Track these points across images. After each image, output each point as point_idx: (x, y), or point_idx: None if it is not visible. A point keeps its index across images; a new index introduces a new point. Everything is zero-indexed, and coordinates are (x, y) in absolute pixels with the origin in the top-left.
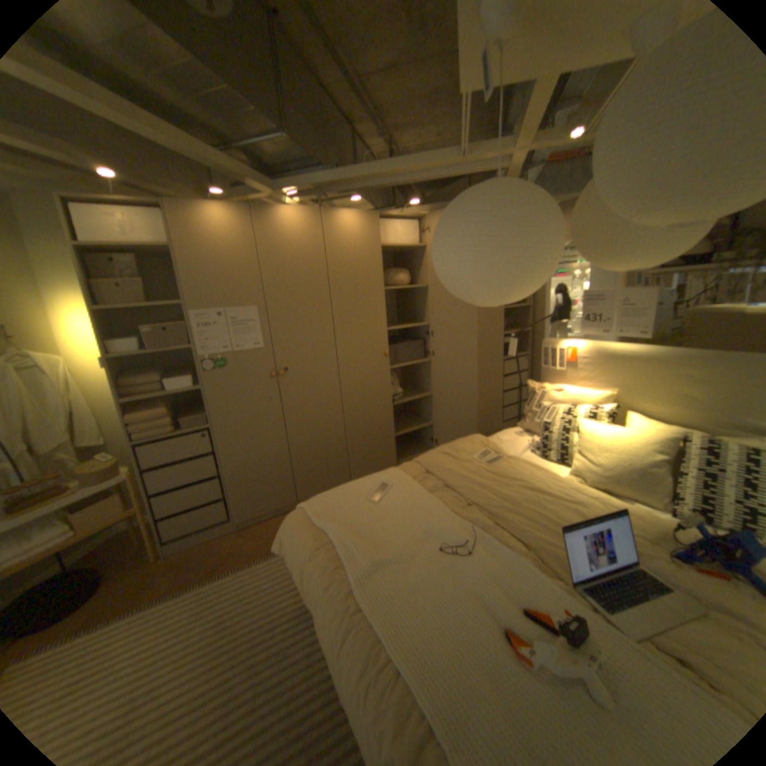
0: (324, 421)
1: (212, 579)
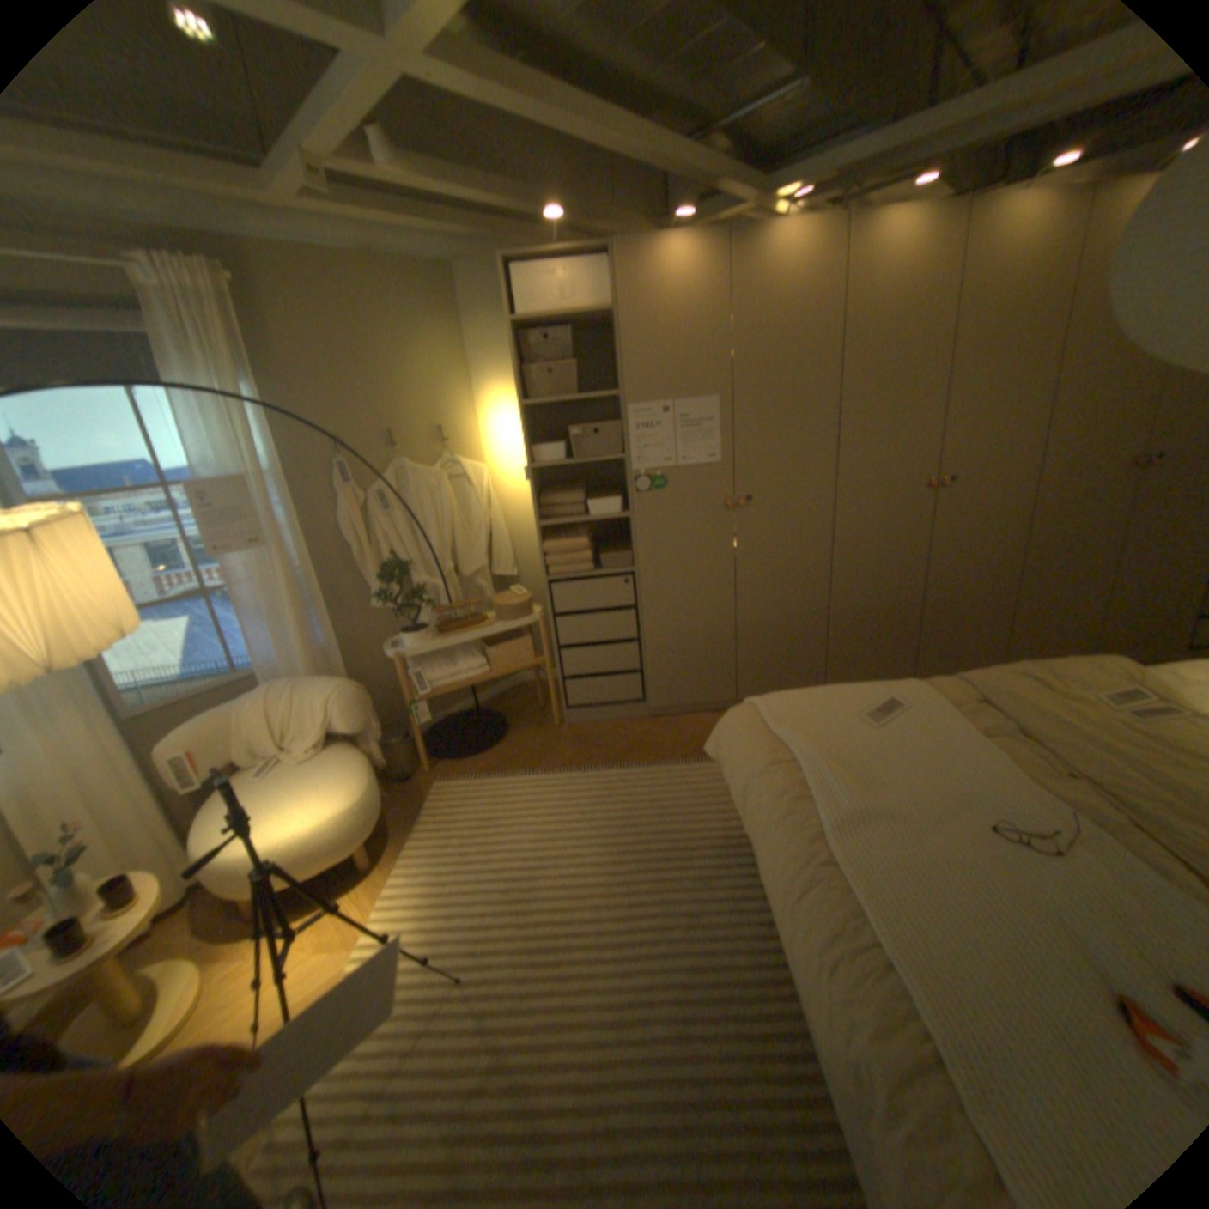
0: (796, 586)
1: (620, 765)
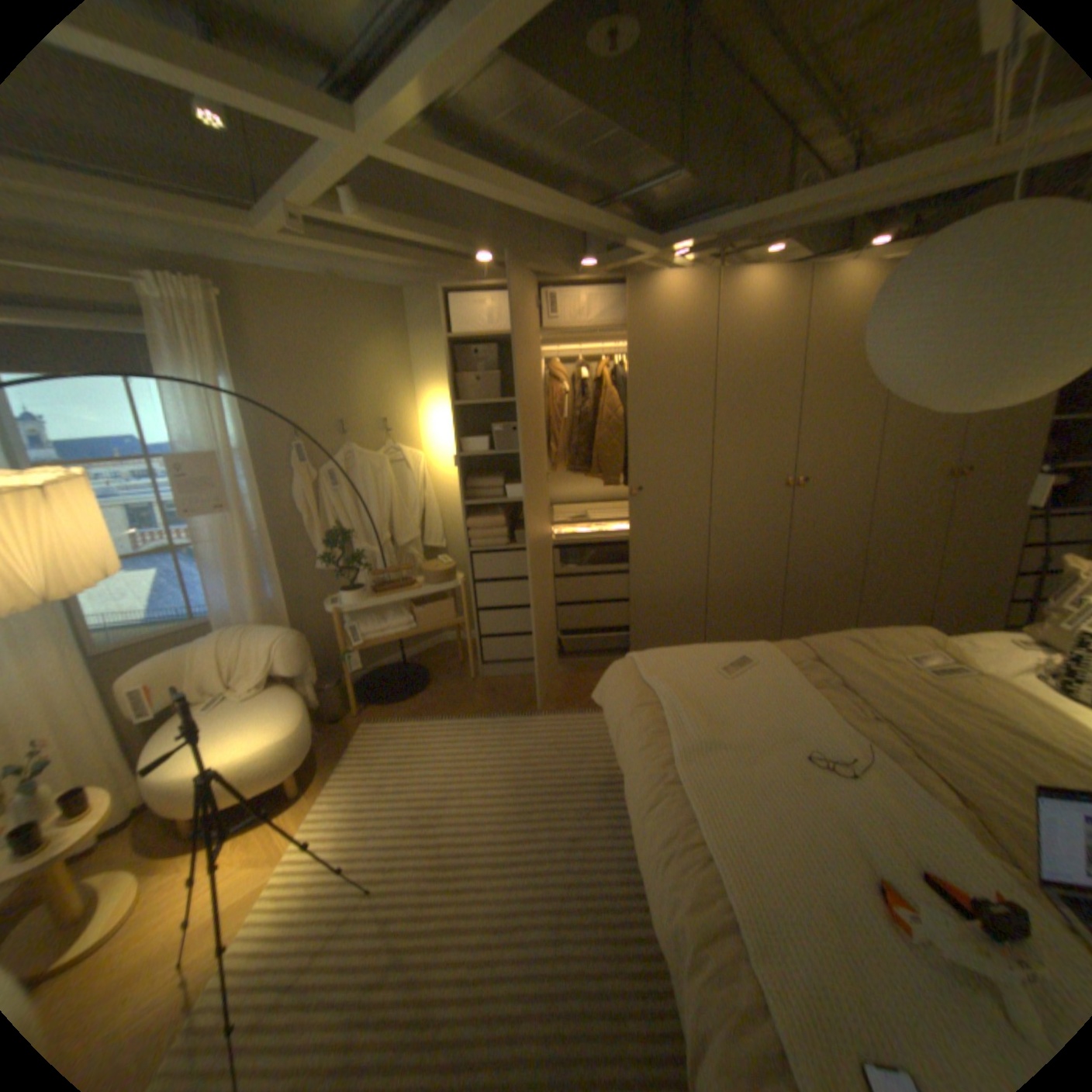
0: (678, 564)
1: (524, 714)
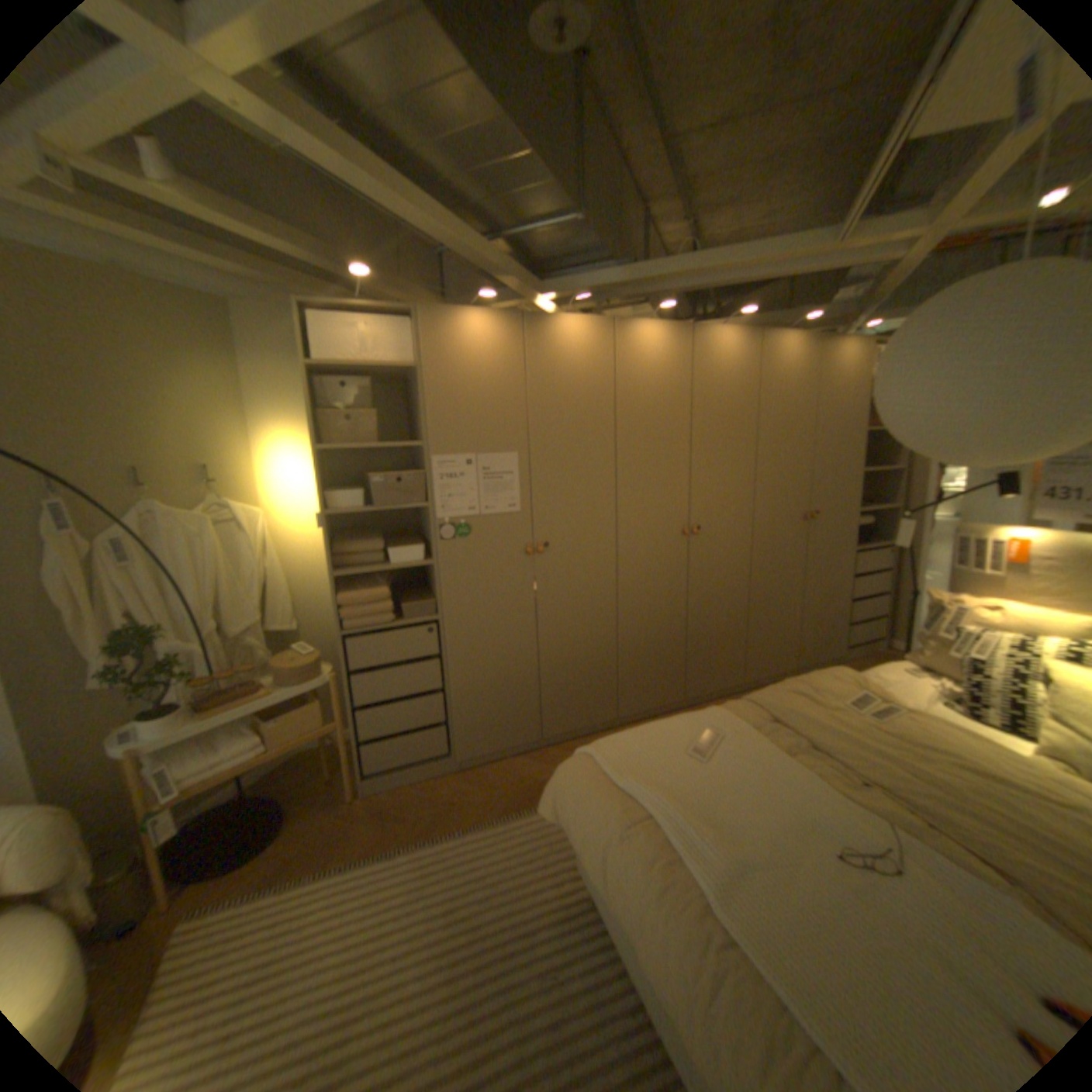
0: (589, 623)
1: (432, 840)
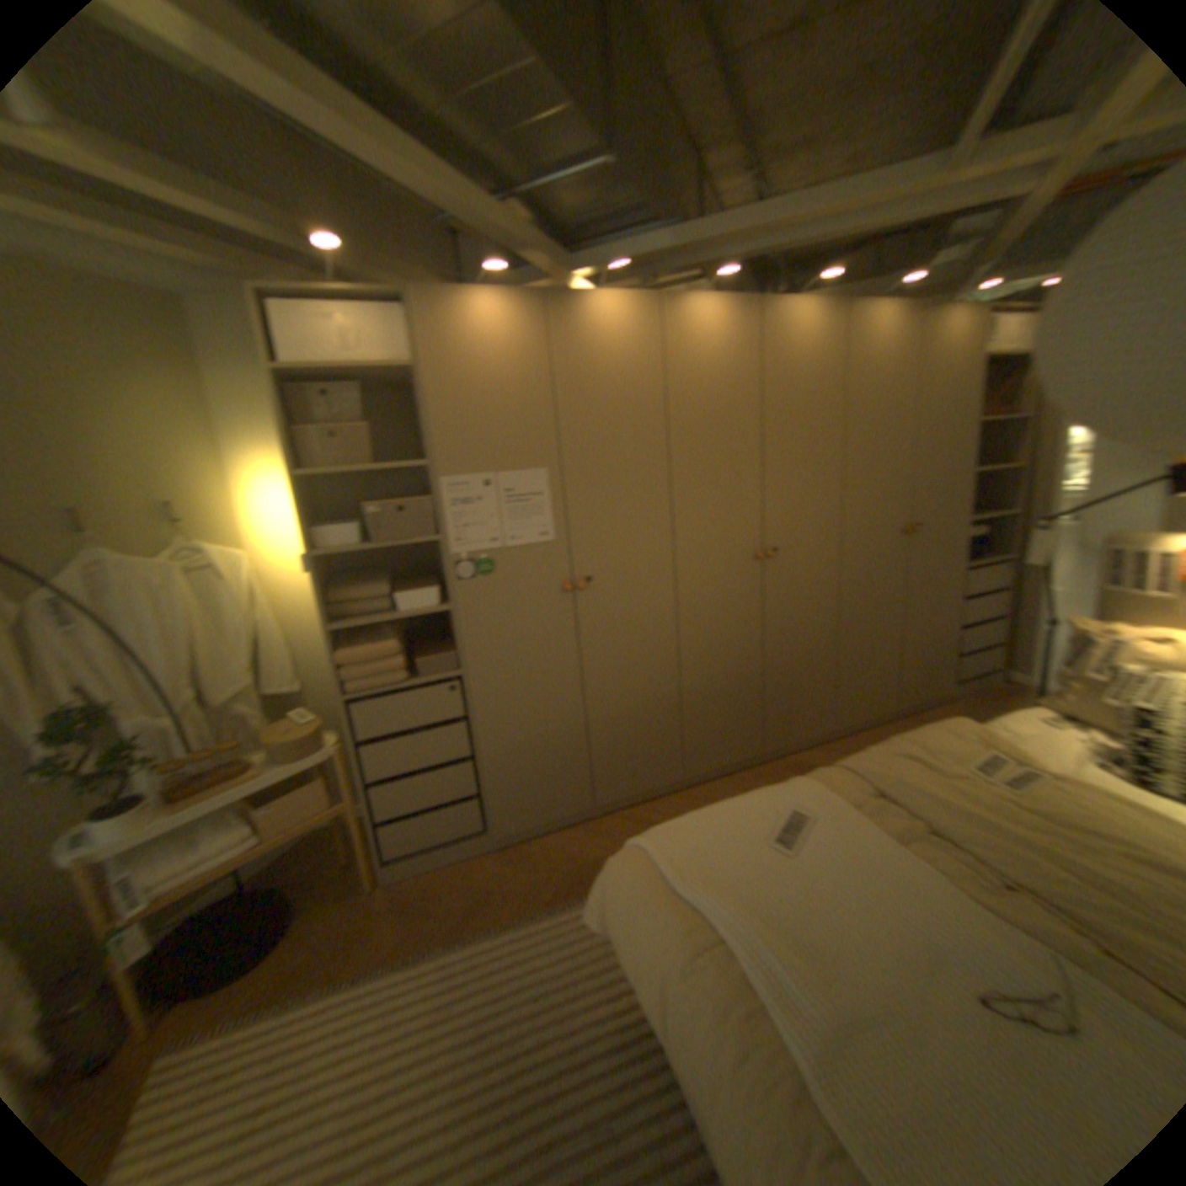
0: (647, 670)
1: (465, 939)
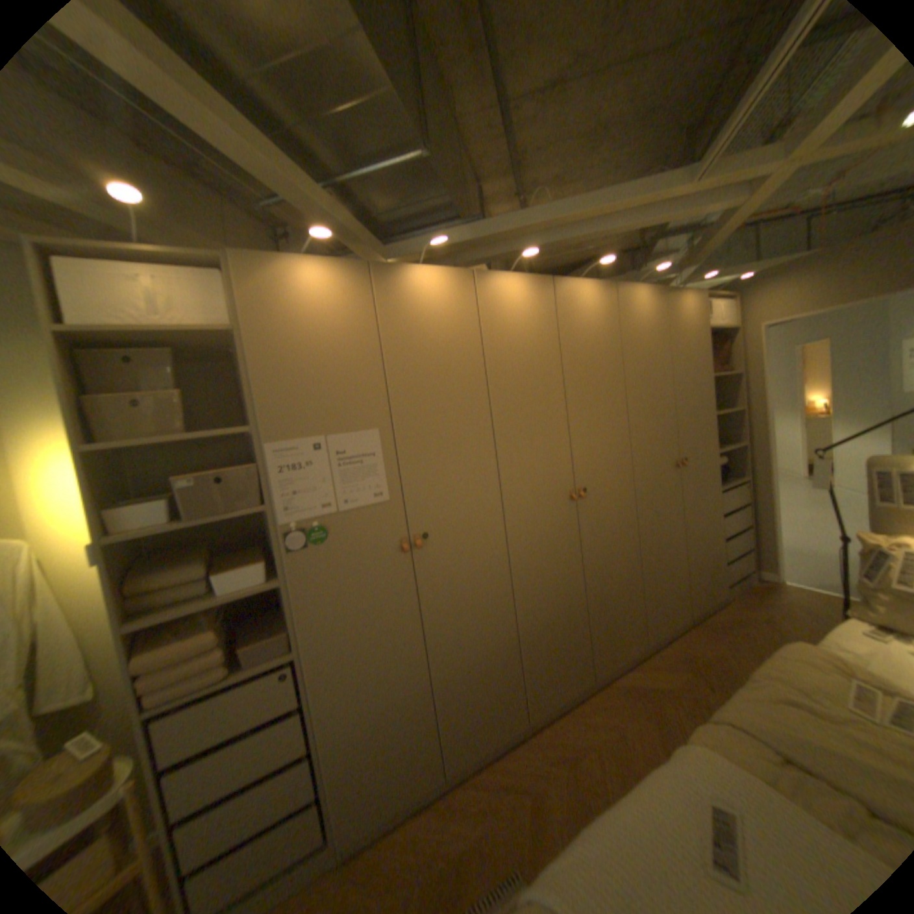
0: (485, 620)
1: None
